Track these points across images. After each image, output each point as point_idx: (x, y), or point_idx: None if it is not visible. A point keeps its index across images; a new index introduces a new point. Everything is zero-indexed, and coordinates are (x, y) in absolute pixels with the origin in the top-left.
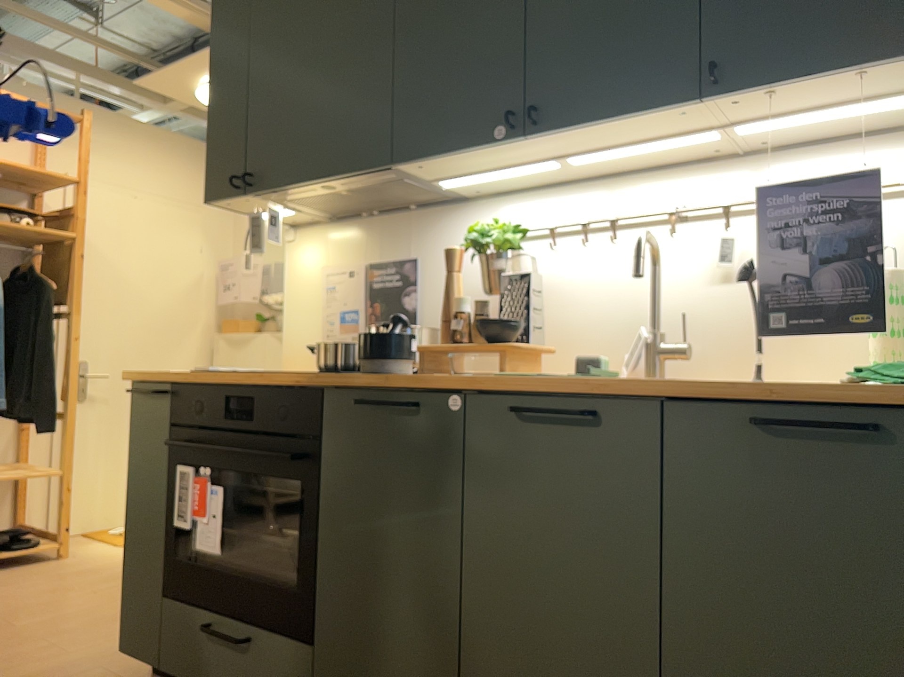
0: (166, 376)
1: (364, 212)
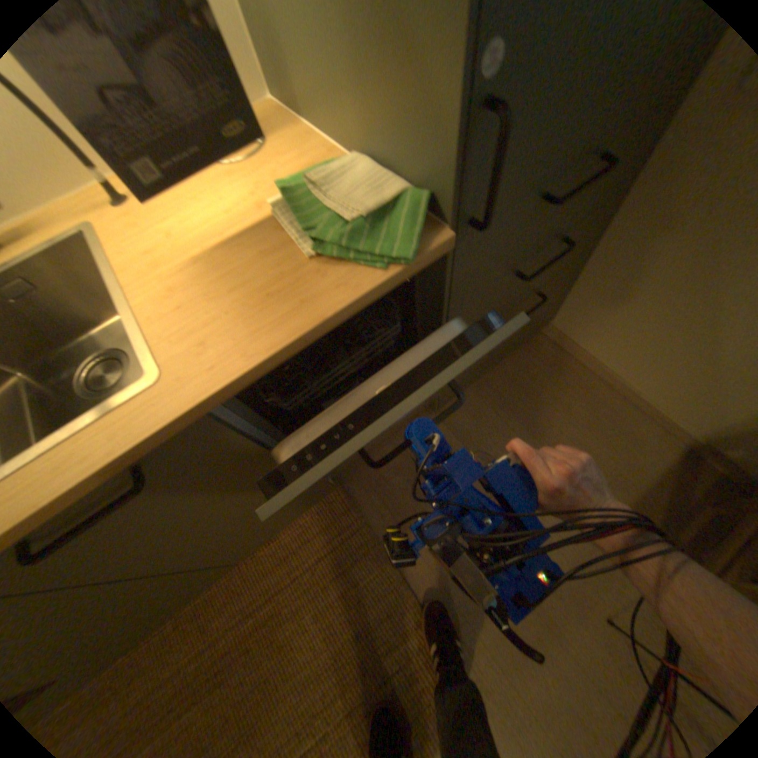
0: None
1: None
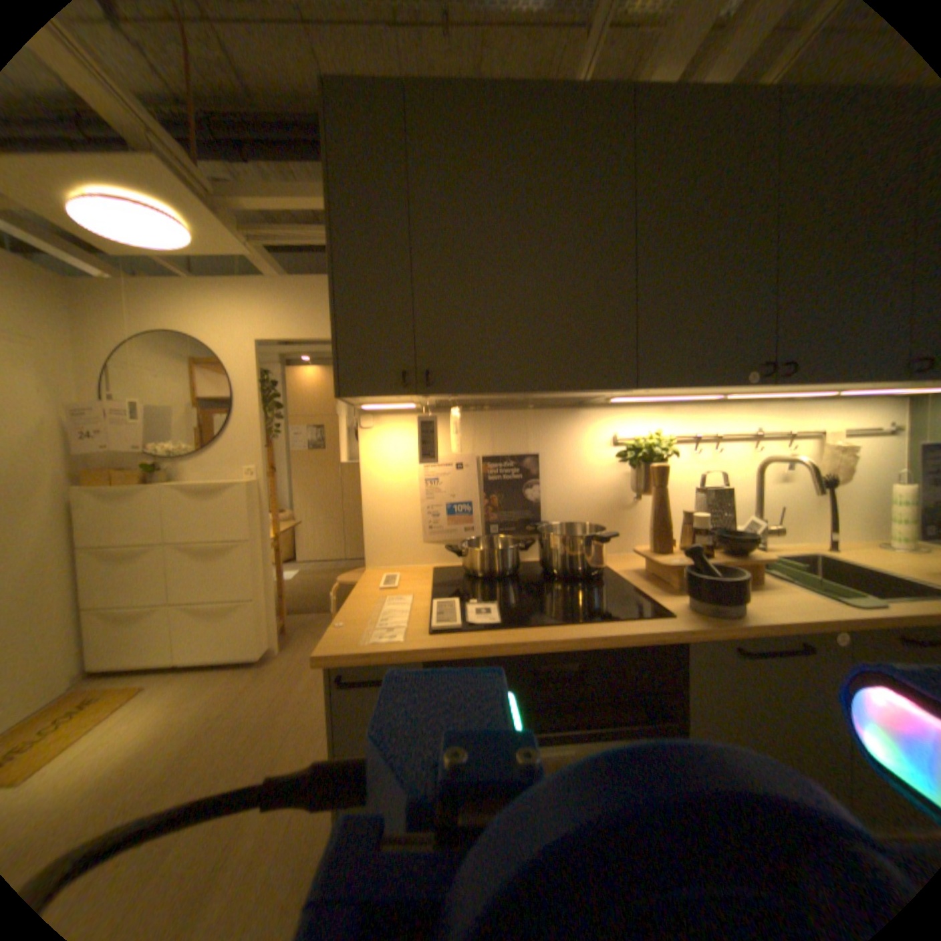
0: (418, 654)
1: (472, 406)
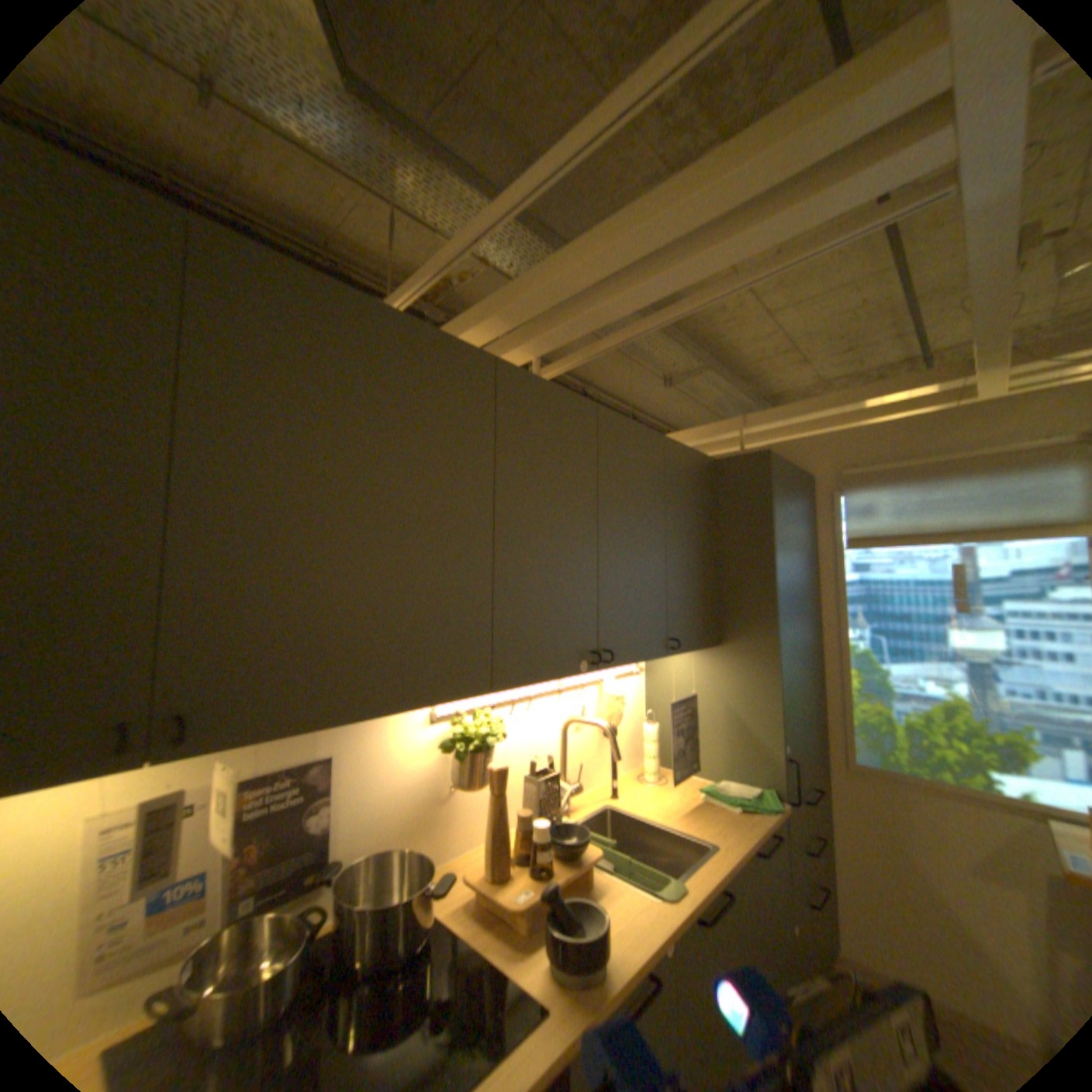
0: None
1: None
